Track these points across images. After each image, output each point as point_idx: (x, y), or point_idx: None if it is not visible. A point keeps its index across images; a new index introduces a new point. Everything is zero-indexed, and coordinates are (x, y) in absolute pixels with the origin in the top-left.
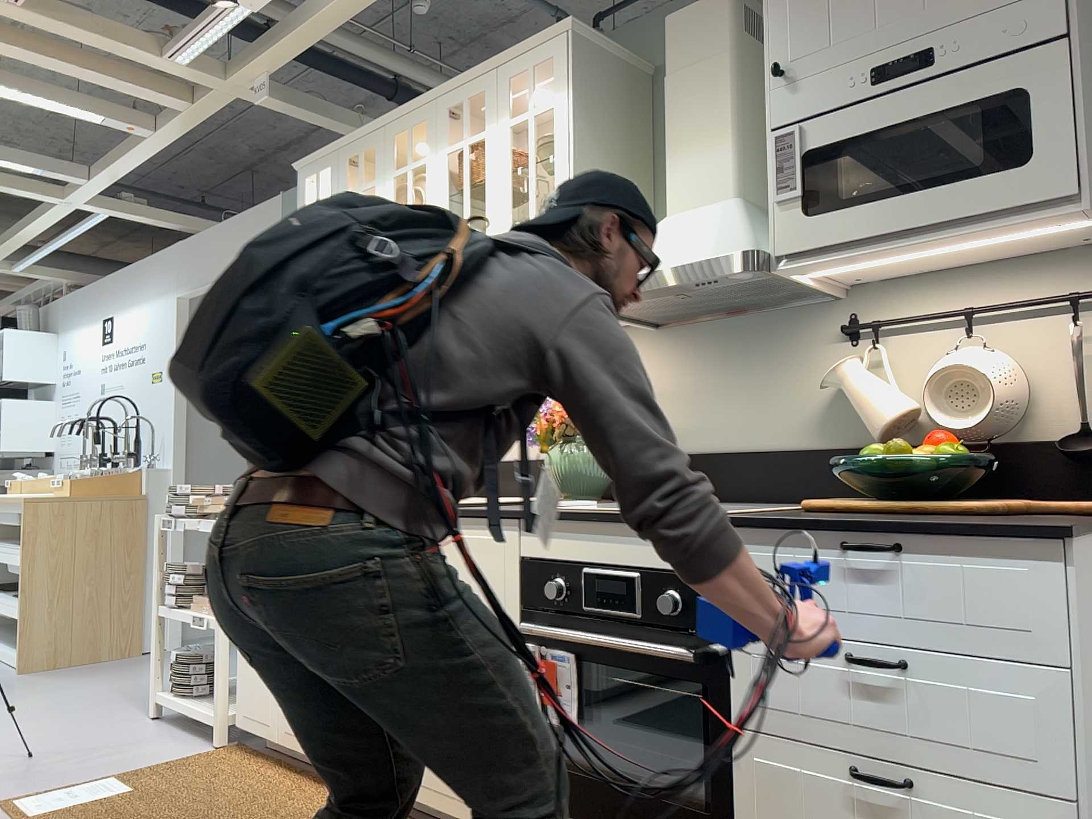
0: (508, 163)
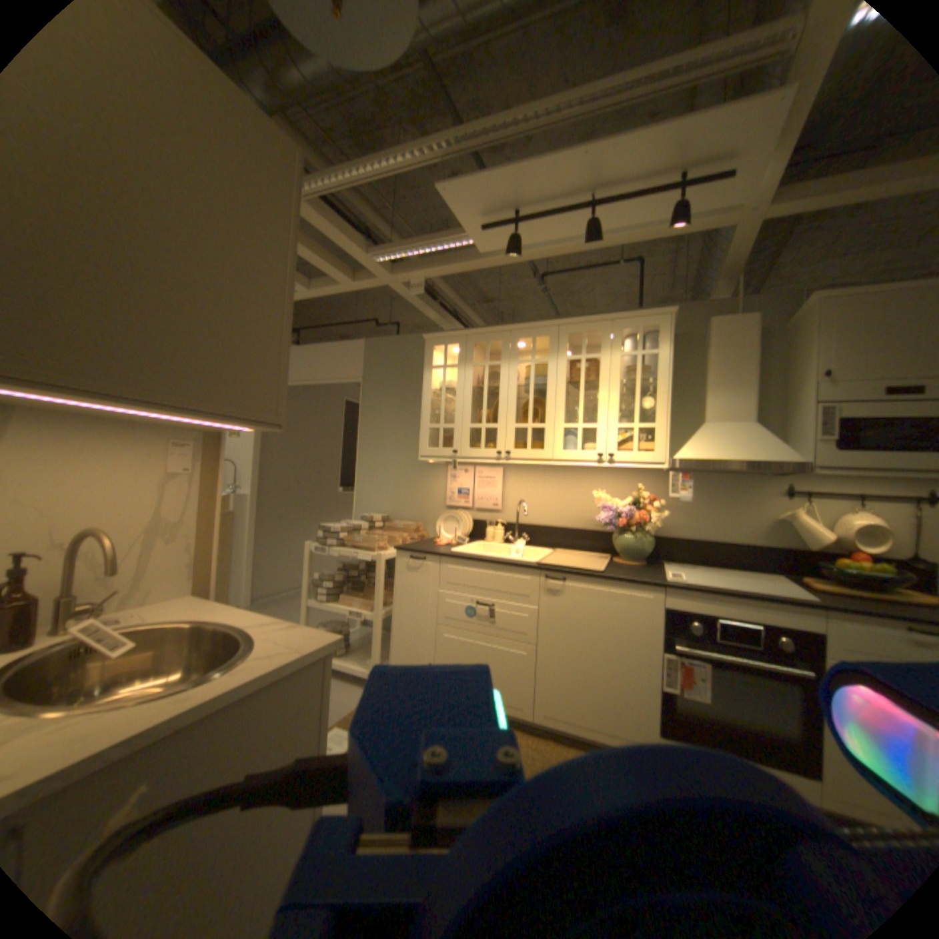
0: (619, 375)
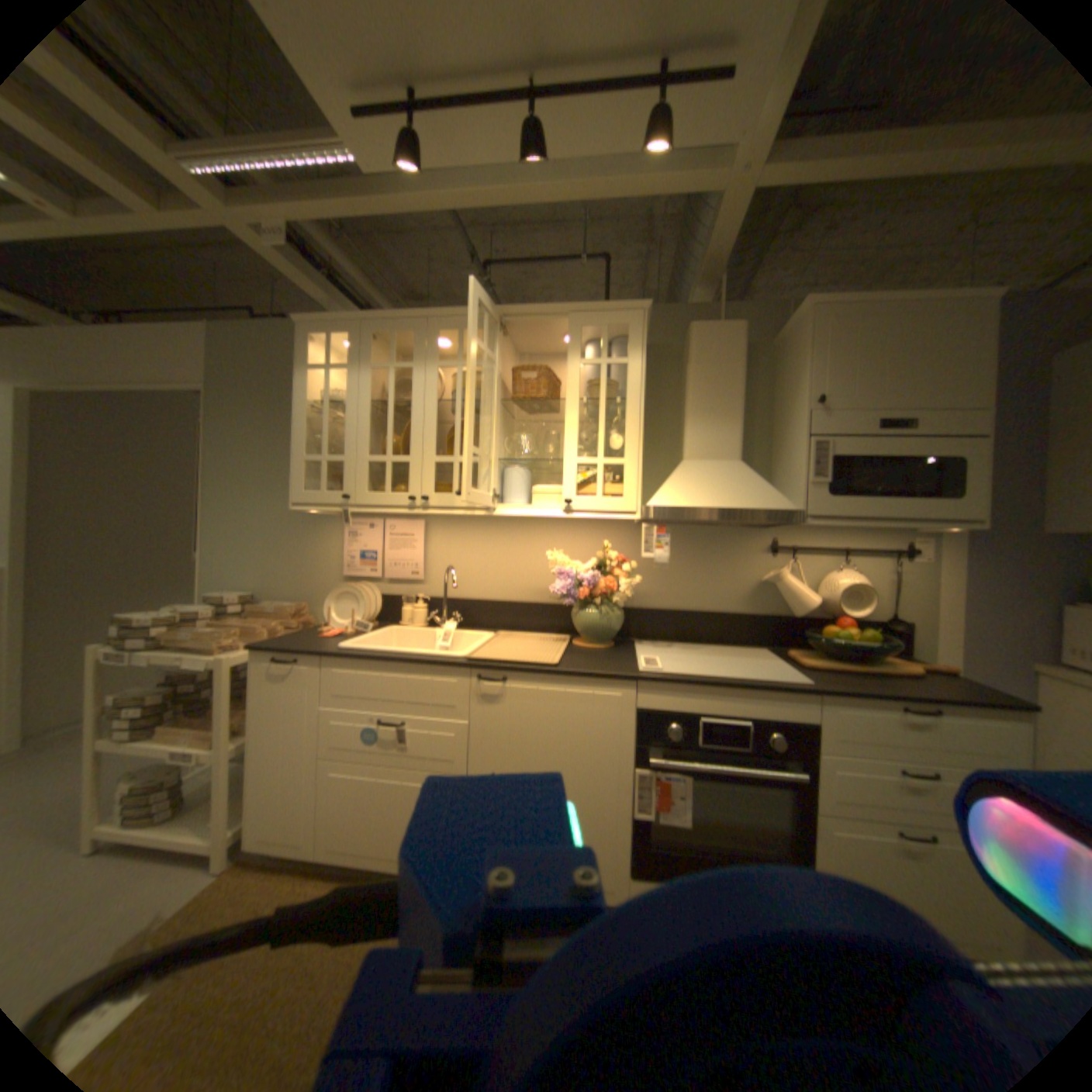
0: (578, 392)
